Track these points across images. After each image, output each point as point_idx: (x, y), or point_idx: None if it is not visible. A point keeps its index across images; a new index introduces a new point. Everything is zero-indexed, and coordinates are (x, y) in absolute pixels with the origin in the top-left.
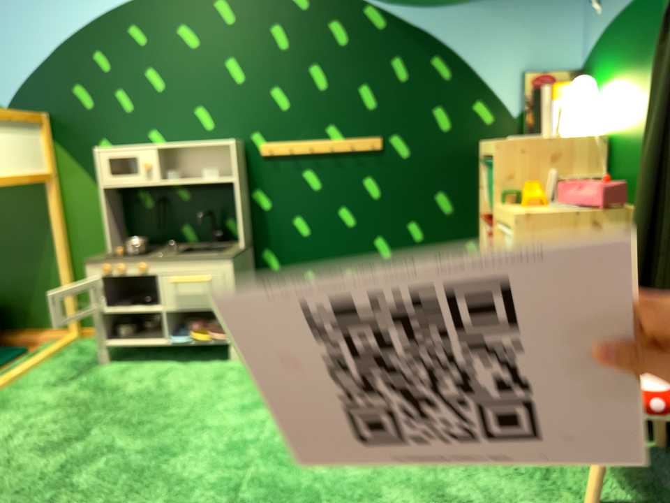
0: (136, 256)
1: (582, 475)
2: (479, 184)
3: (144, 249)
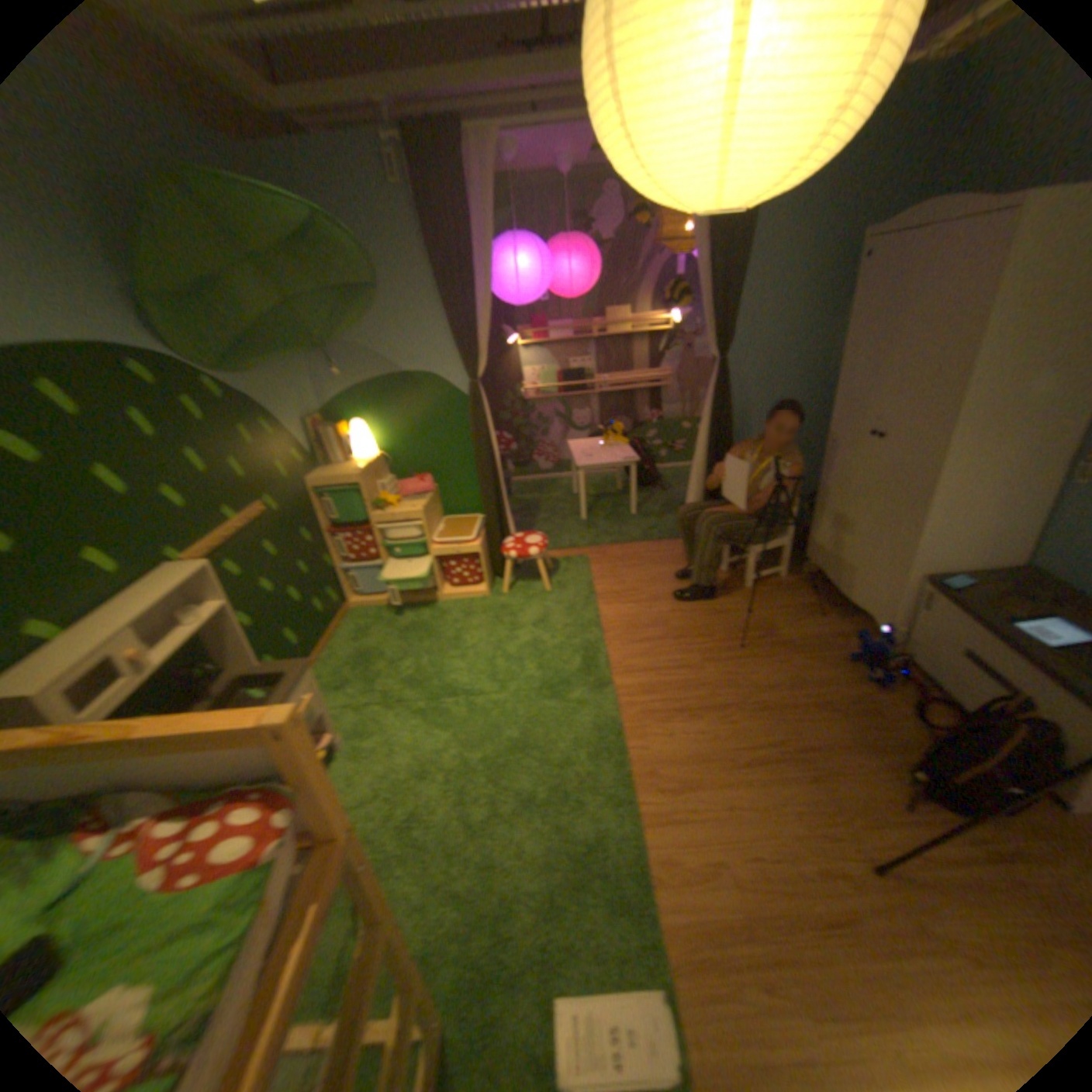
0: None
1: (534, 585)
2: (313, 511)
3: None
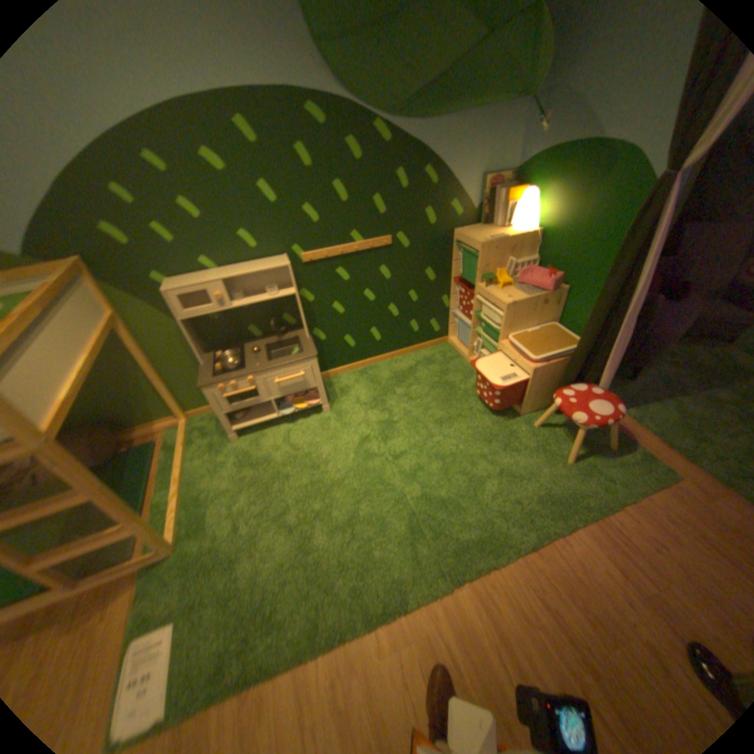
0: (238, 369)
1: (561, 448)
2: (452, 260)
3: (236, 357)
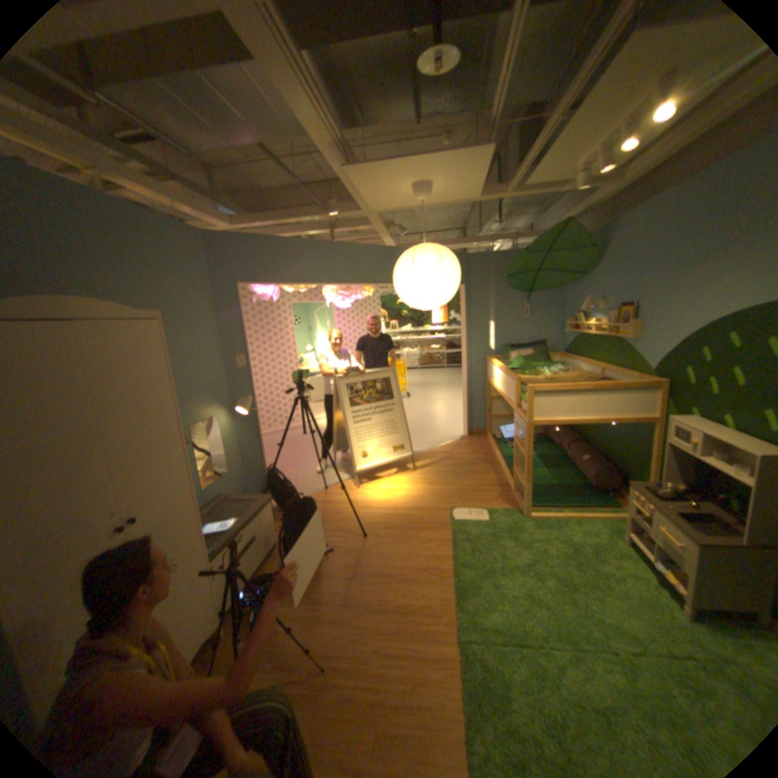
0: (659, 499)
1: None
2: None
3: (676, 496)
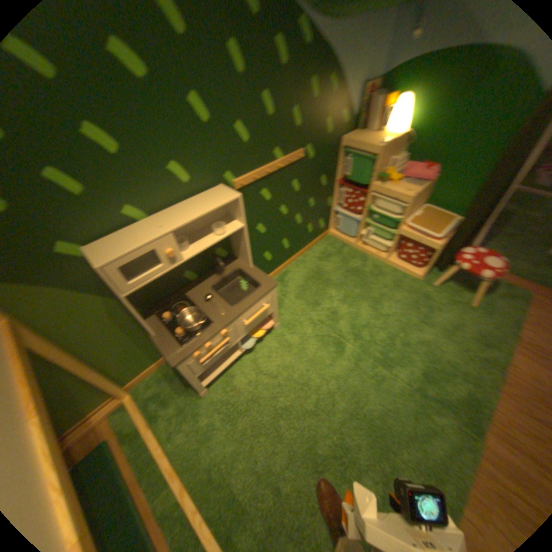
0: (205, 326)
1: (466, 297)
2: (339, 164)
3: (192, 313)
